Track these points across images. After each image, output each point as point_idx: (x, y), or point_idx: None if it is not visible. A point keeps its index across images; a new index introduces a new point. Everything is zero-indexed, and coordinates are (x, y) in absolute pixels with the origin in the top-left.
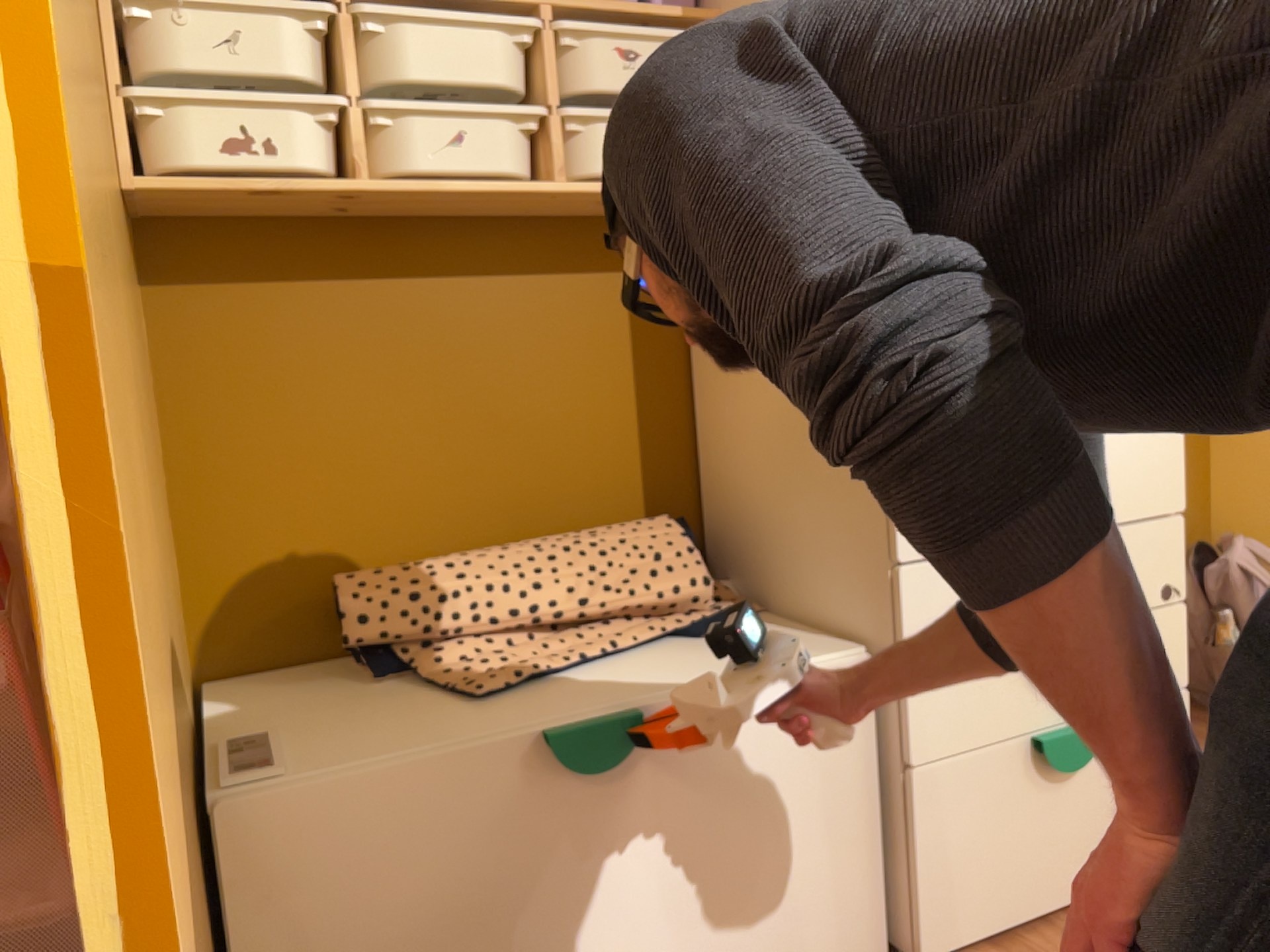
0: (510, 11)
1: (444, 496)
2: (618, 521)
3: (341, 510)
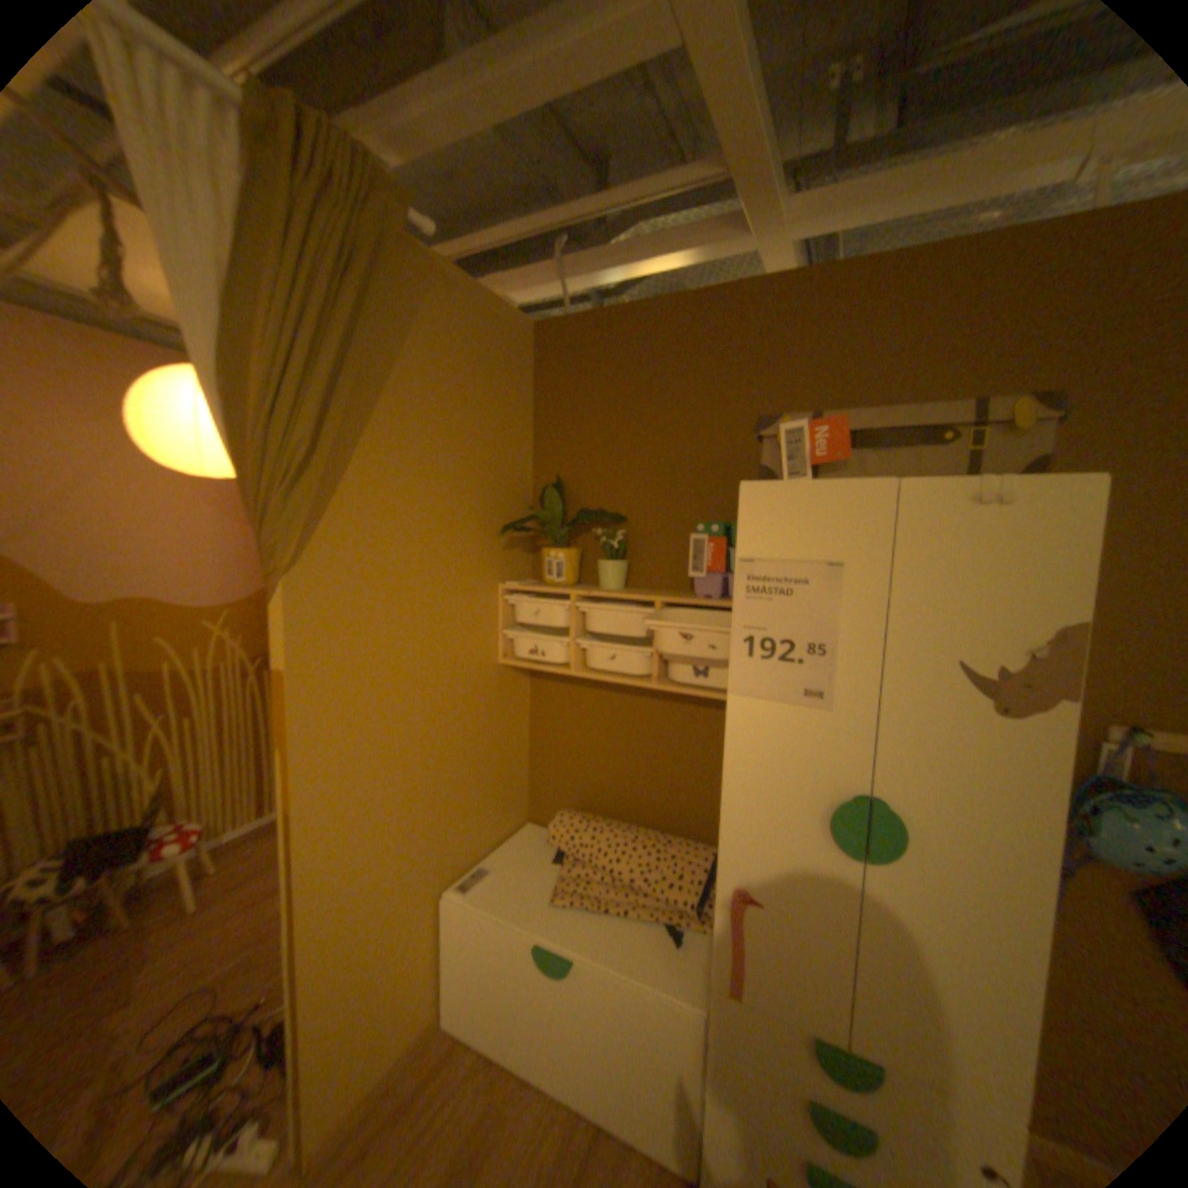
0: (638, 605)
1: (622, 790)
2: (704, 837)
3: (581, 779)
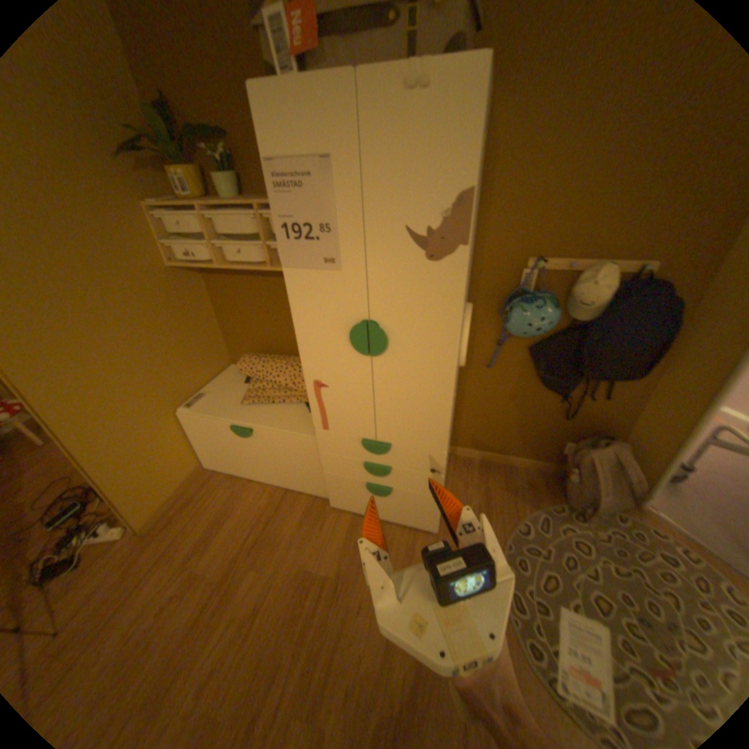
0: (242, 209)
1: (278, 338)
2: None
3: (254, 335)
